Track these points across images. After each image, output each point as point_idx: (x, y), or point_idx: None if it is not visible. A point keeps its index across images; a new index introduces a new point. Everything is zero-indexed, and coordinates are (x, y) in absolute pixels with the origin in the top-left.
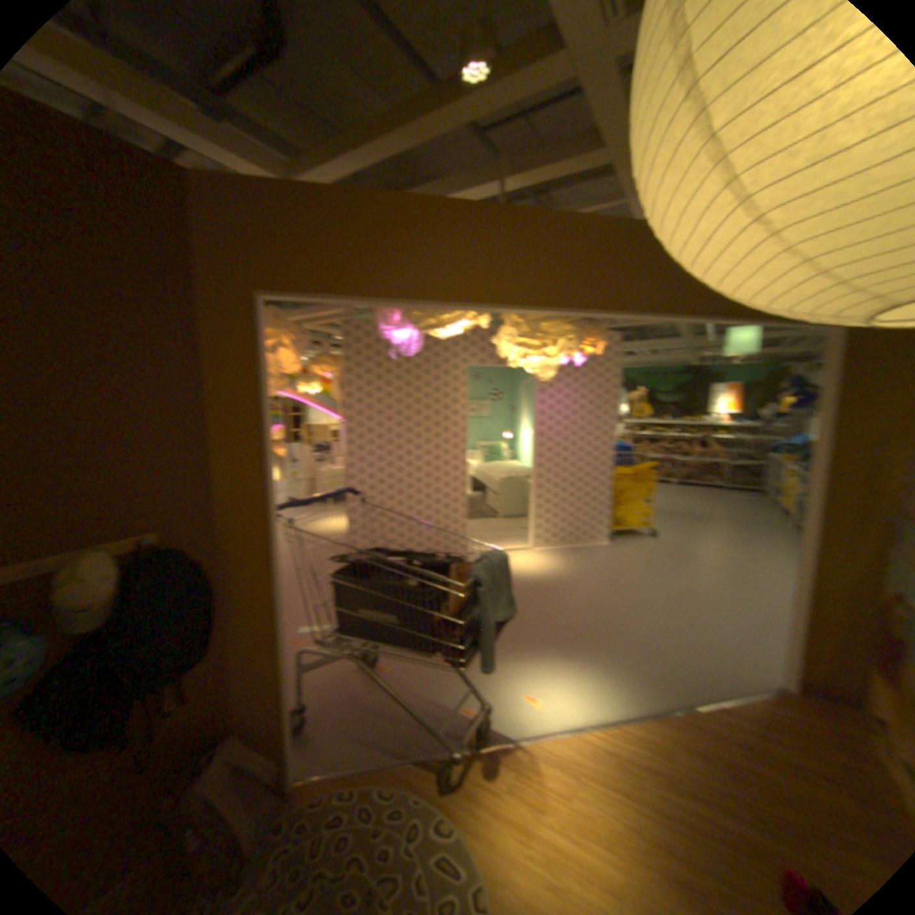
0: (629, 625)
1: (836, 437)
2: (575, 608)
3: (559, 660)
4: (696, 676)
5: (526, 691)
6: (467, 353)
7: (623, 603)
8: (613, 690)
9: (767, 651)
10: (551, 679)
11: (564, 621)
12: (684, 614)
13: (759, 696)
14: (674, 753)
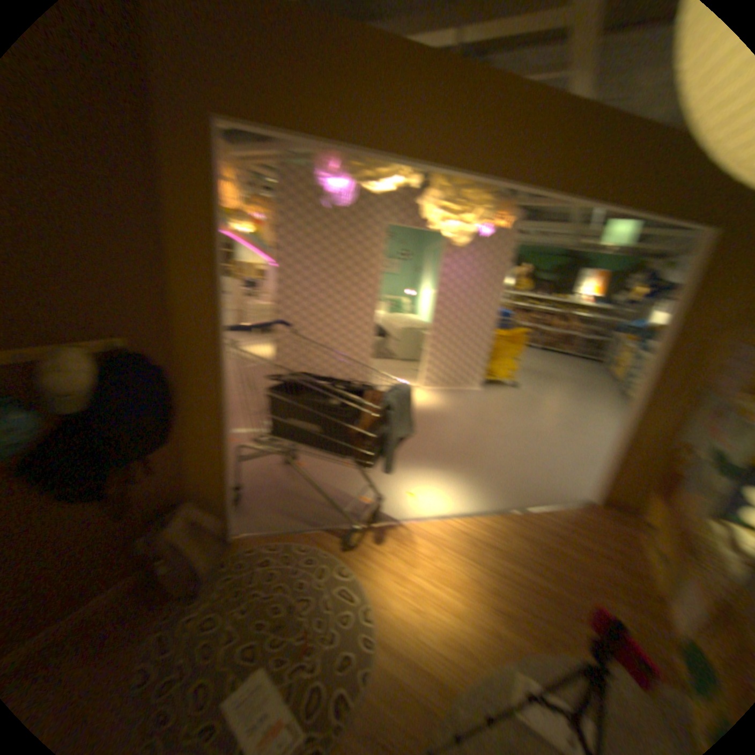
0: (487, 450)
1: (680, 323)
2: (448, 434)
3: (433, 469)
4: (530, 488)
5: (407, 488)
6: (387, 211)
7: (484, 434)
8: (470, 493)
9: (582, 475)
10: (426, 481)
11: (439, 442)
12: (528, 445)
13: (571, 504)
14: (508, 535)
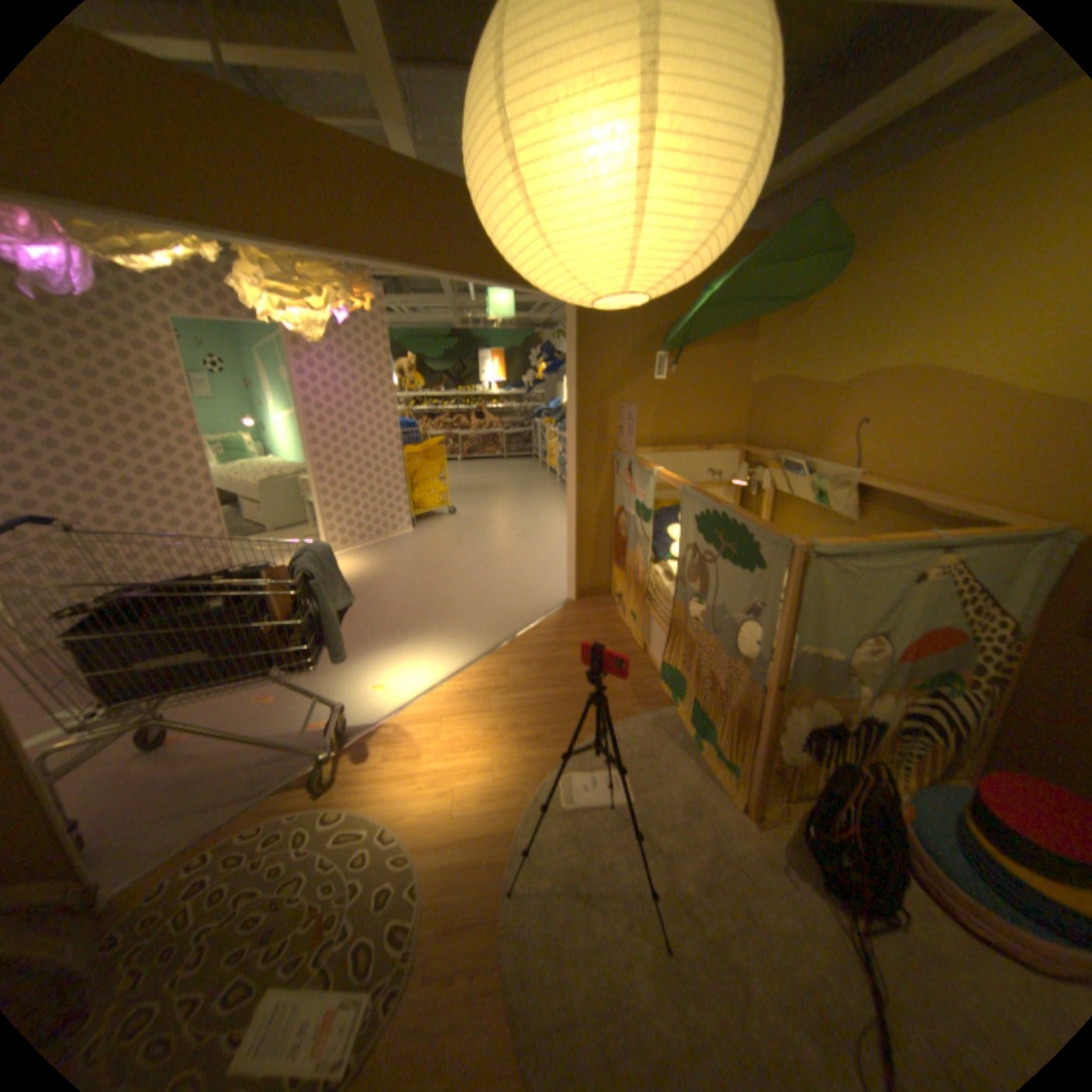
0: (450, 595)
1: (578, 395)
2: (397, 598)
3: (395, 645)
4: (511, 613)
5: (372, 682)
6: (167, 297)
7: (441, 579)
8: (450, 649)
9: (553, 579)
10: (393, 663)
11: (390, 612)
12: (492, 572)
13: (553, 610)
14: (506, 669)
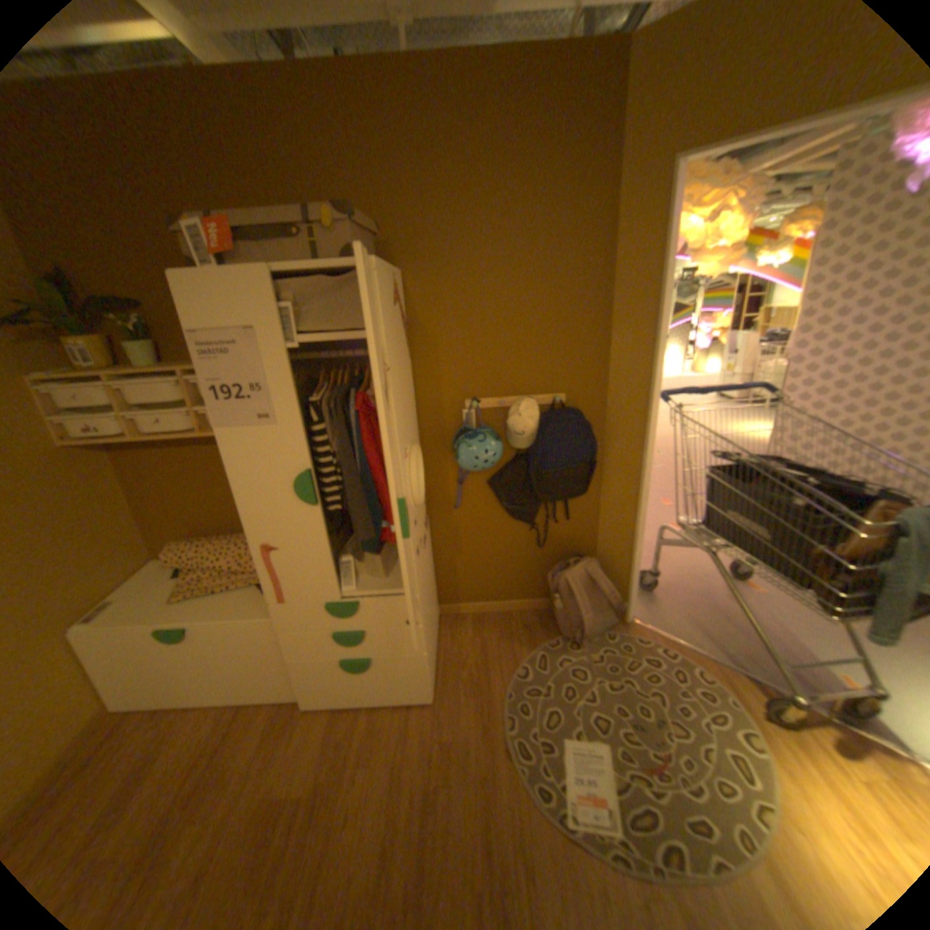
0: None
1: None
2: None
3: None
4: None
5: None
6: None
7: None
8: None
9: None
10: None
11: None
12: None
13: None
14: None
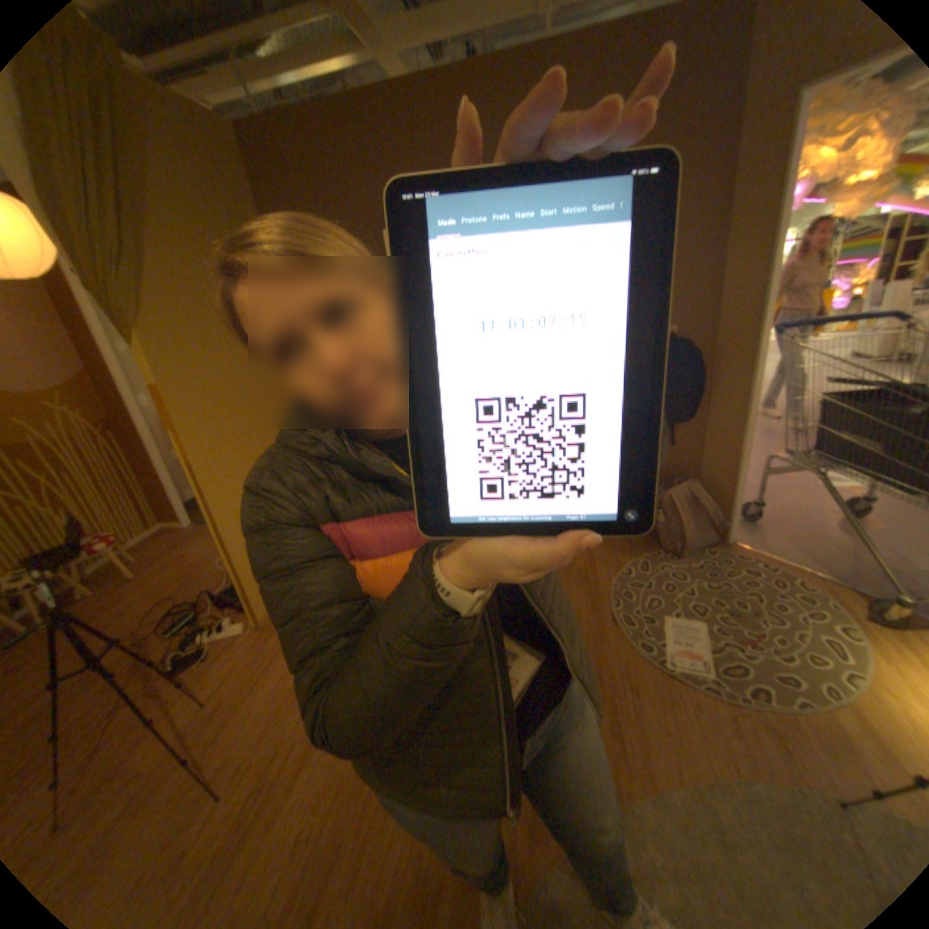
0: None
1: None
2: None
3: None
4: None
5: None
6: None
7: None
8: None
9: None
10: None
11: None
12: None
13: None
14: None
